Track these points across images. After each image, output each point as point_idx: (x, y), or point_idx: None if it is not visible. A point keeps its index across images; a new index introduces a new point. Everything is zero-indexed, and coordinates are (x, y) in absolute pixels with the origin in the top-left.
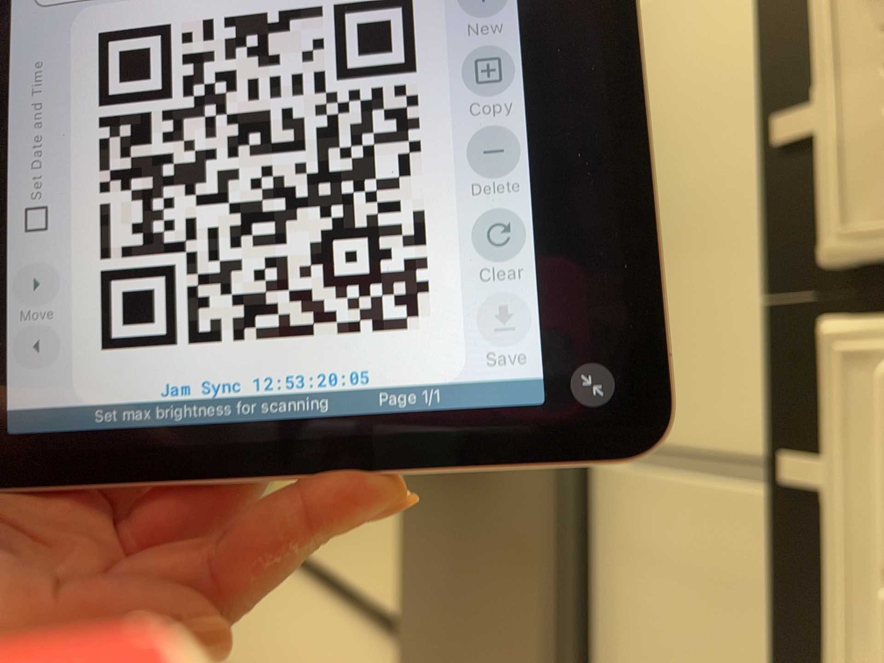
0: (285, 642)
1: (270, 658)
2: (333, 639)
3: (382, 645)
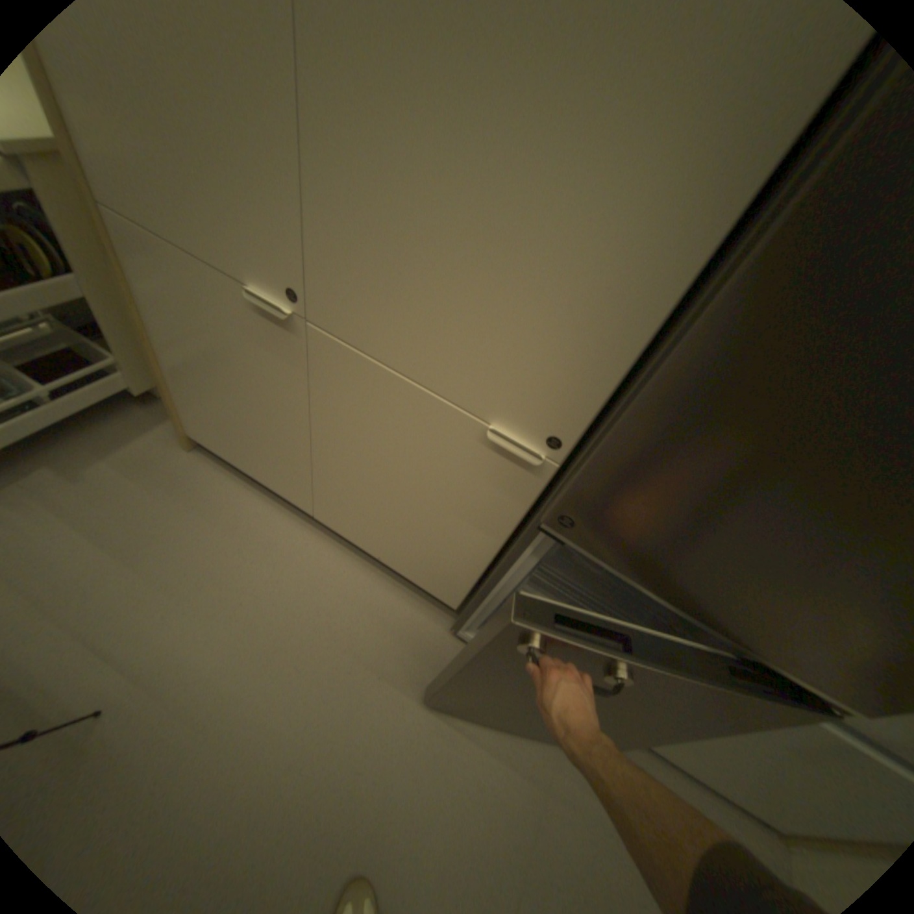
0: (302, 611)
1: (308, 646)
2: (341, 587)
3: (386, 581)
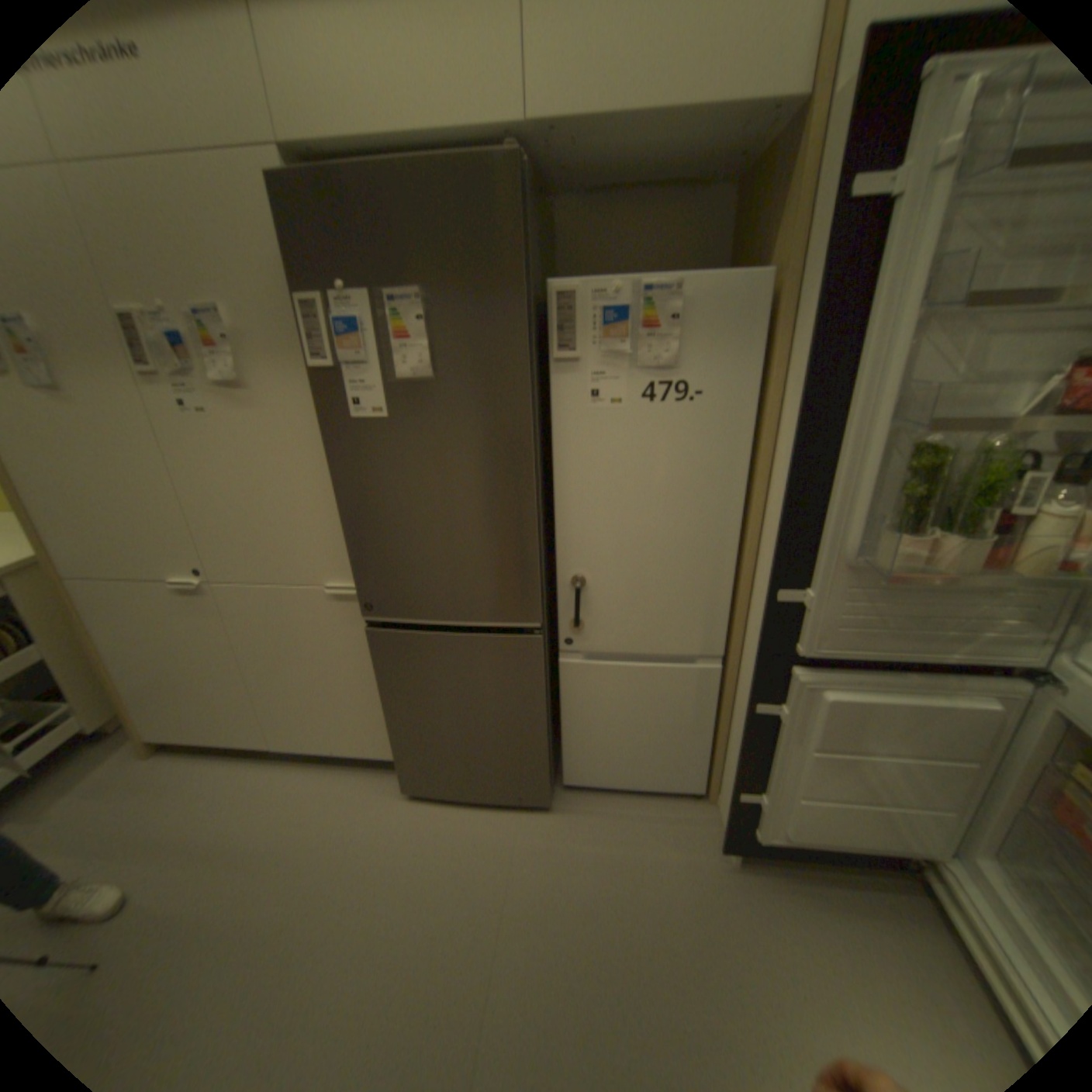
0: (272, 825)
1: (282, 845)
2: (305, 795)
3: (346, 775)
